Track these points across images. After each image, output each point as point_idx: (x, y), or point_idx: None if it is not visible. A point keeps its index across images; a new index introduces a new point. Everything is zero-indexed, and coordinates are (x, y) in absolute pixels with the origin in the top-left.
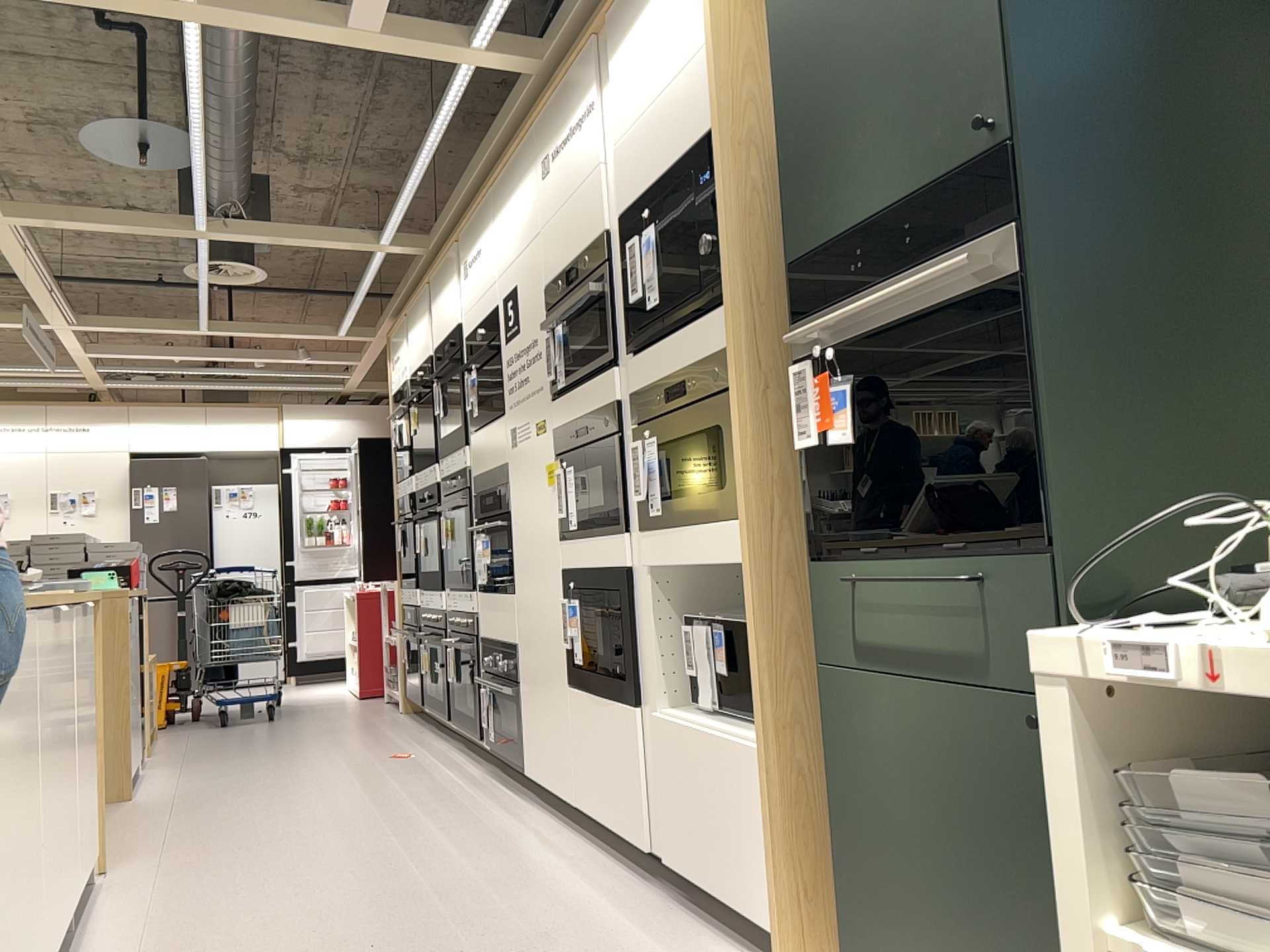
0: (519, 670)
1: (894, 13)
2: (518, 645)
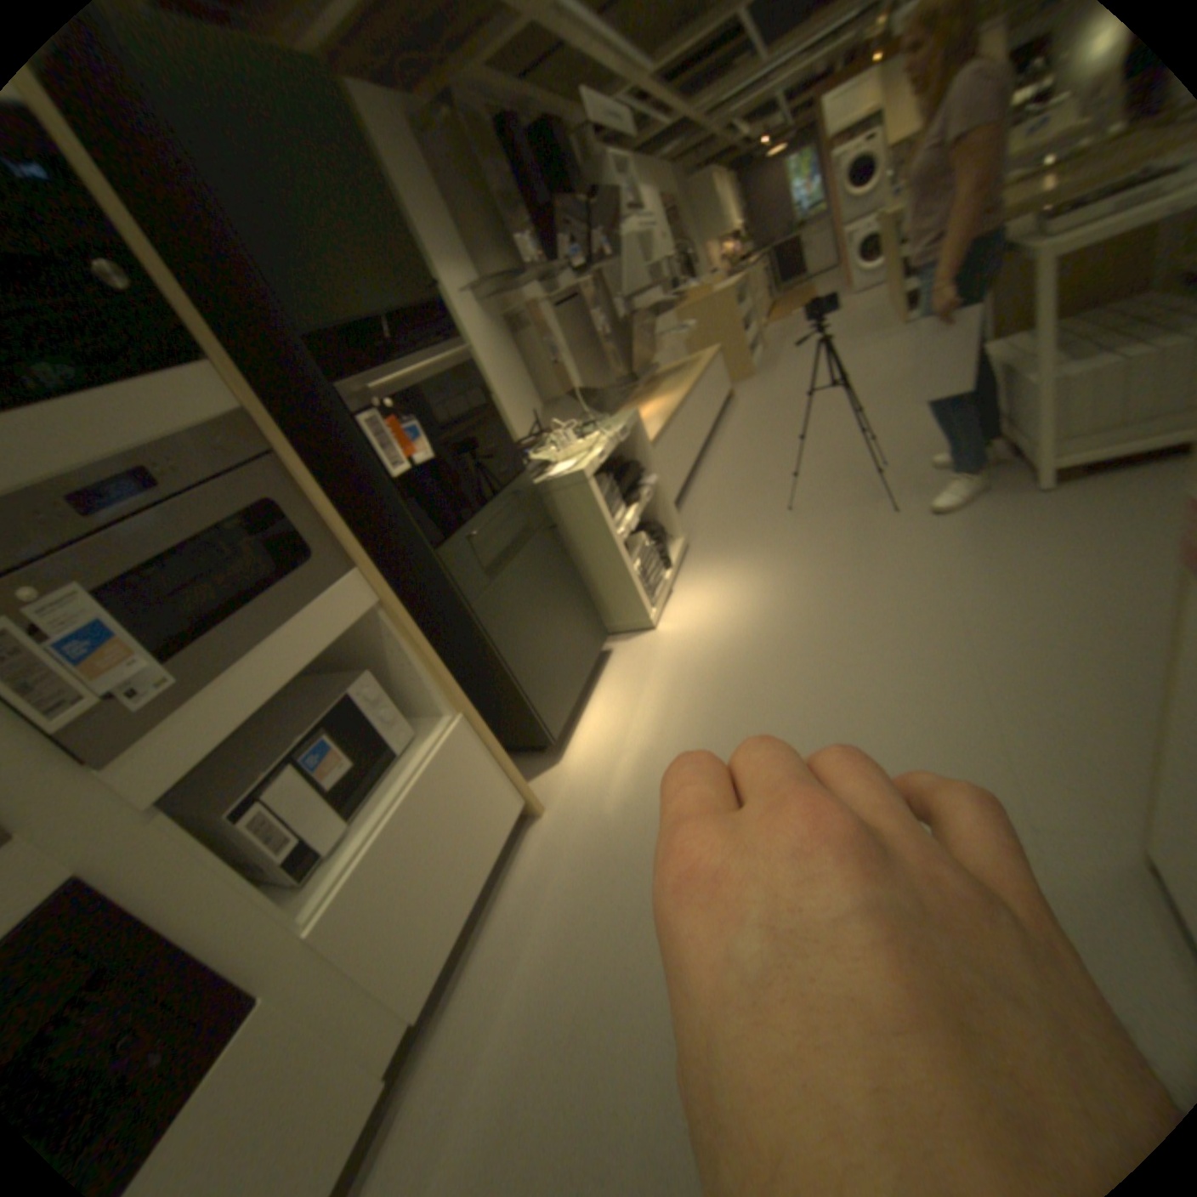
0: None
1: (320, 184)
2: None
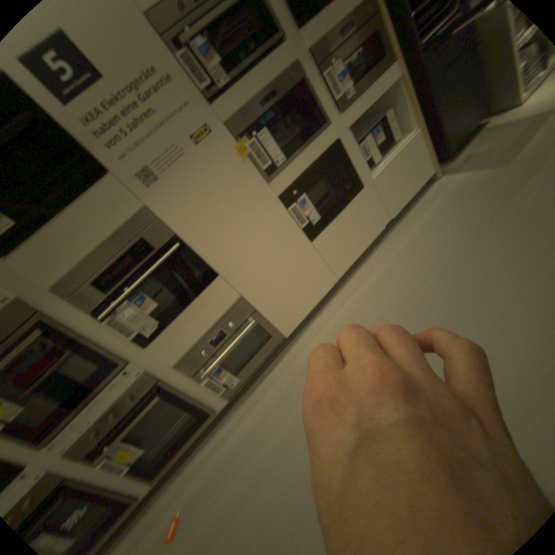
0: (253, 301)
1: None
2: (243, 292)
